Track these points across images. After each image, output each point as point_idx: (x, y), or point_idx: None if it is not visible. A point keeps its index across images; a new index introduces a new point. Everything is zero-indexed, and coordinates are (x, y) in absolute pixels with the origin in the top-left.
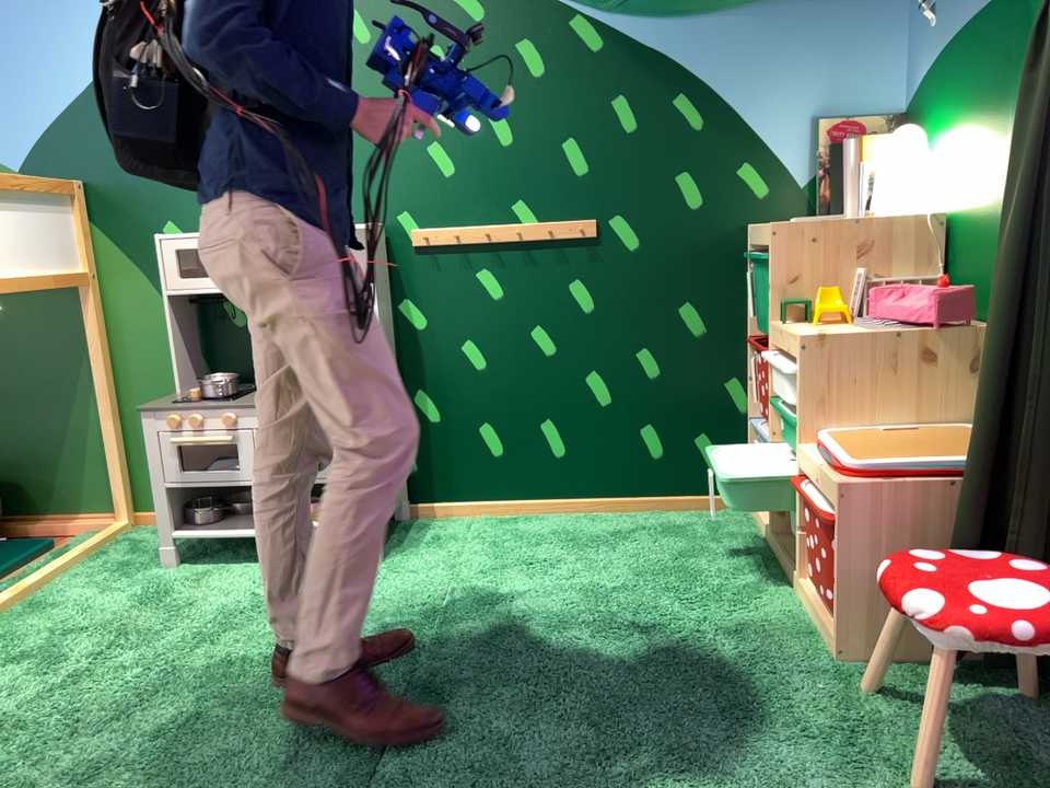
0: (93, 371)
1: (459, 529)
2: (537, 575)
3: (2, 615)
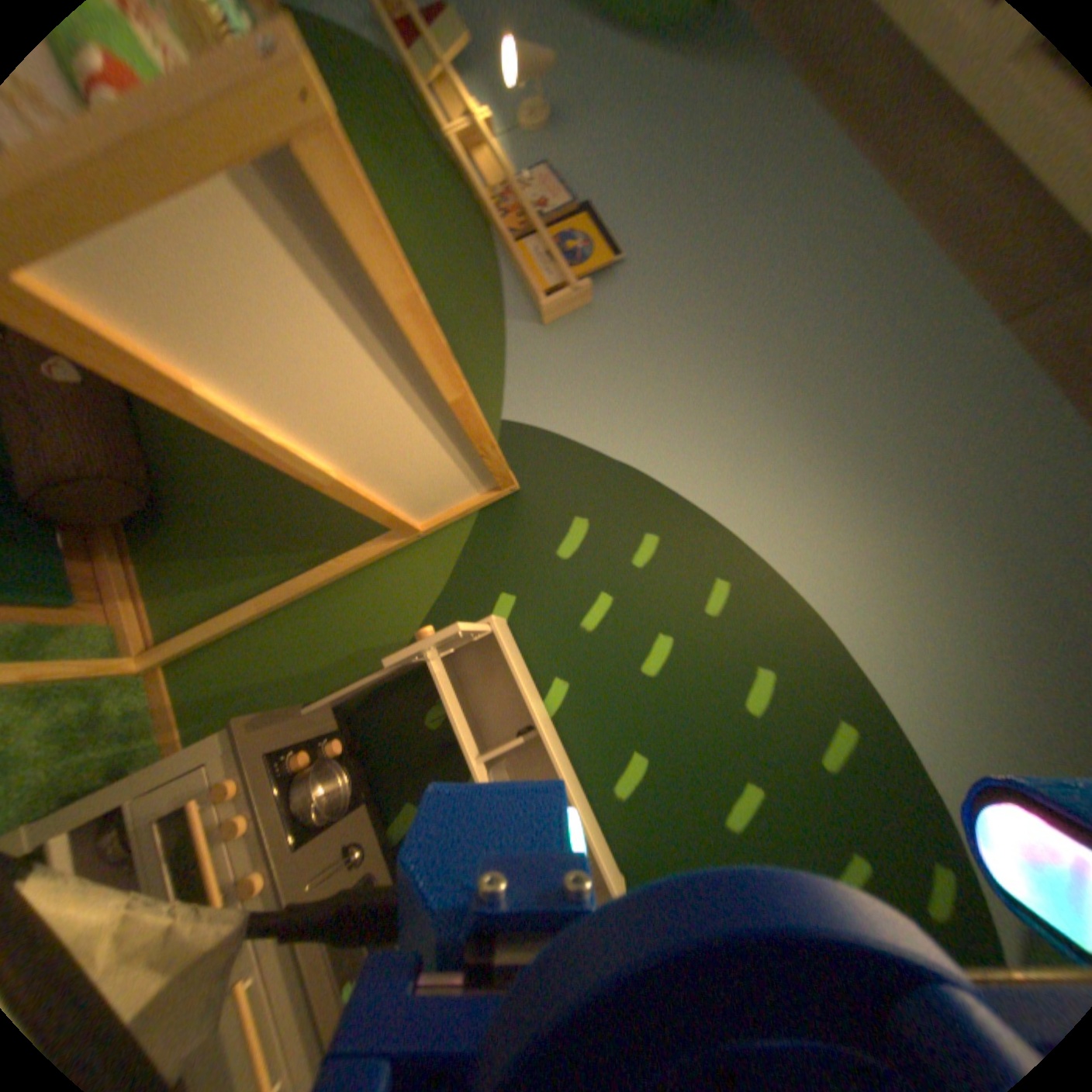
0: (310, 574)
1: None
2: None
3: None
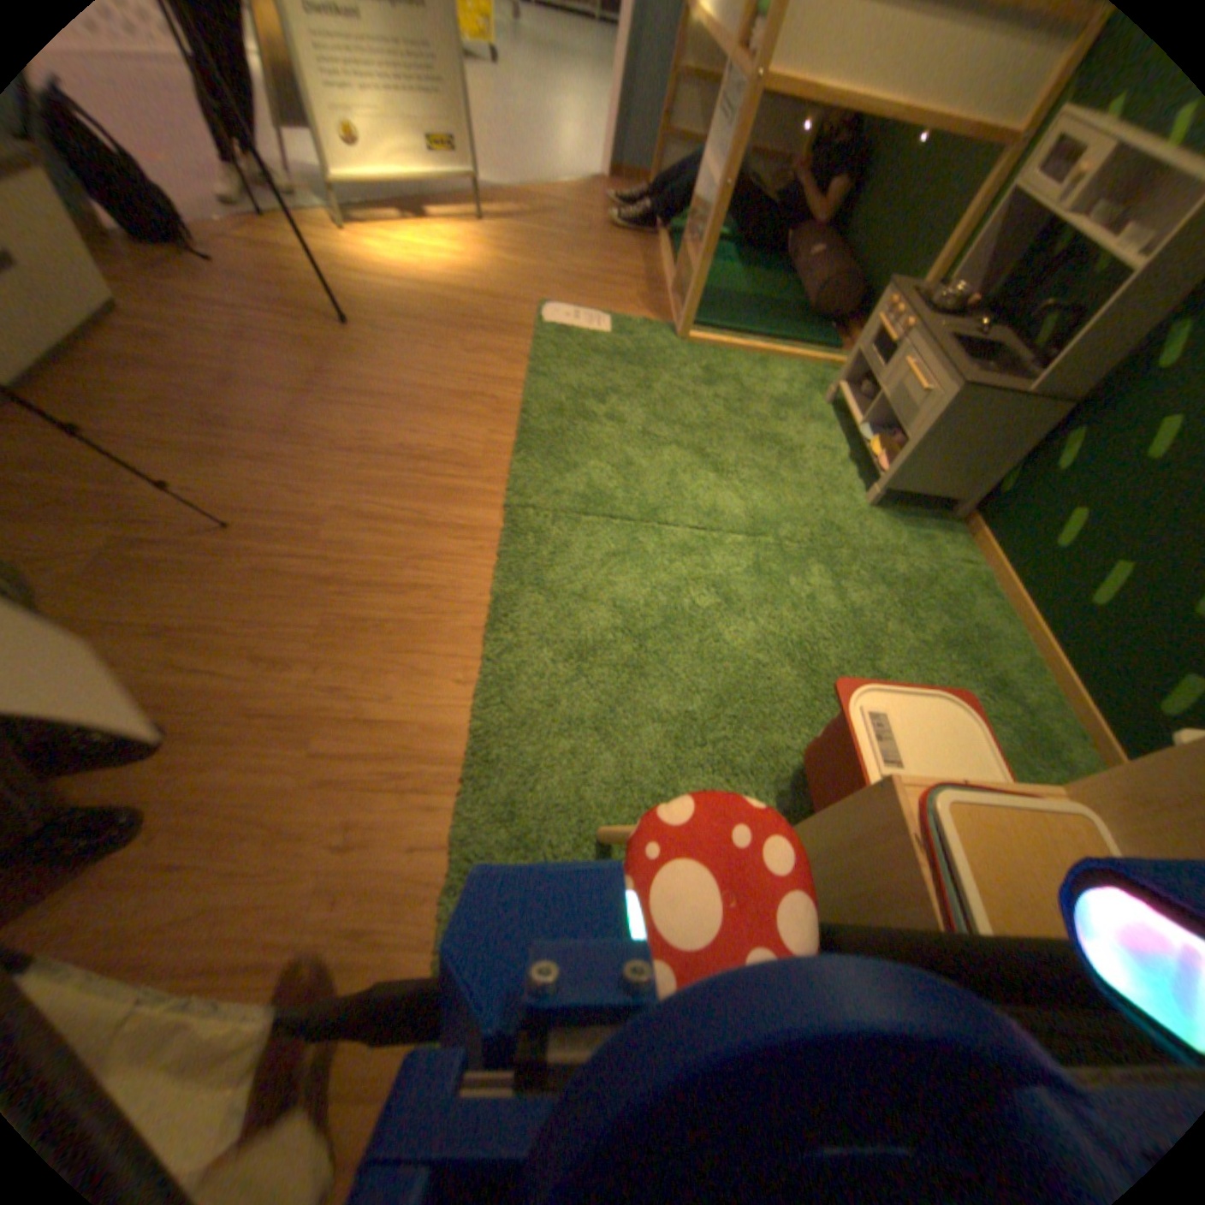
0: (950, 239)
1: (961, 557)
2: (887, 611)
3: (749, 355)
